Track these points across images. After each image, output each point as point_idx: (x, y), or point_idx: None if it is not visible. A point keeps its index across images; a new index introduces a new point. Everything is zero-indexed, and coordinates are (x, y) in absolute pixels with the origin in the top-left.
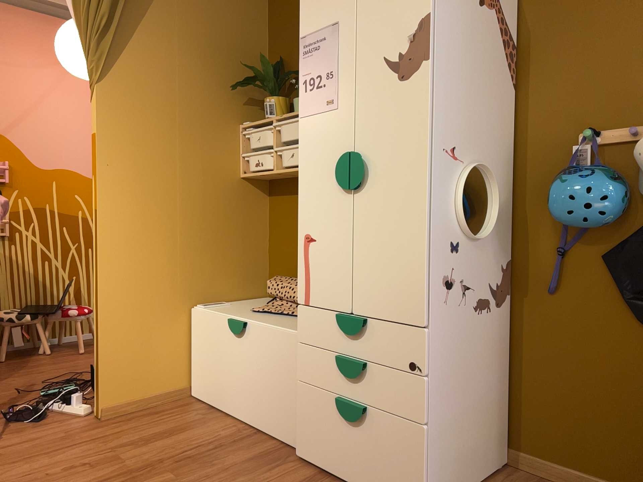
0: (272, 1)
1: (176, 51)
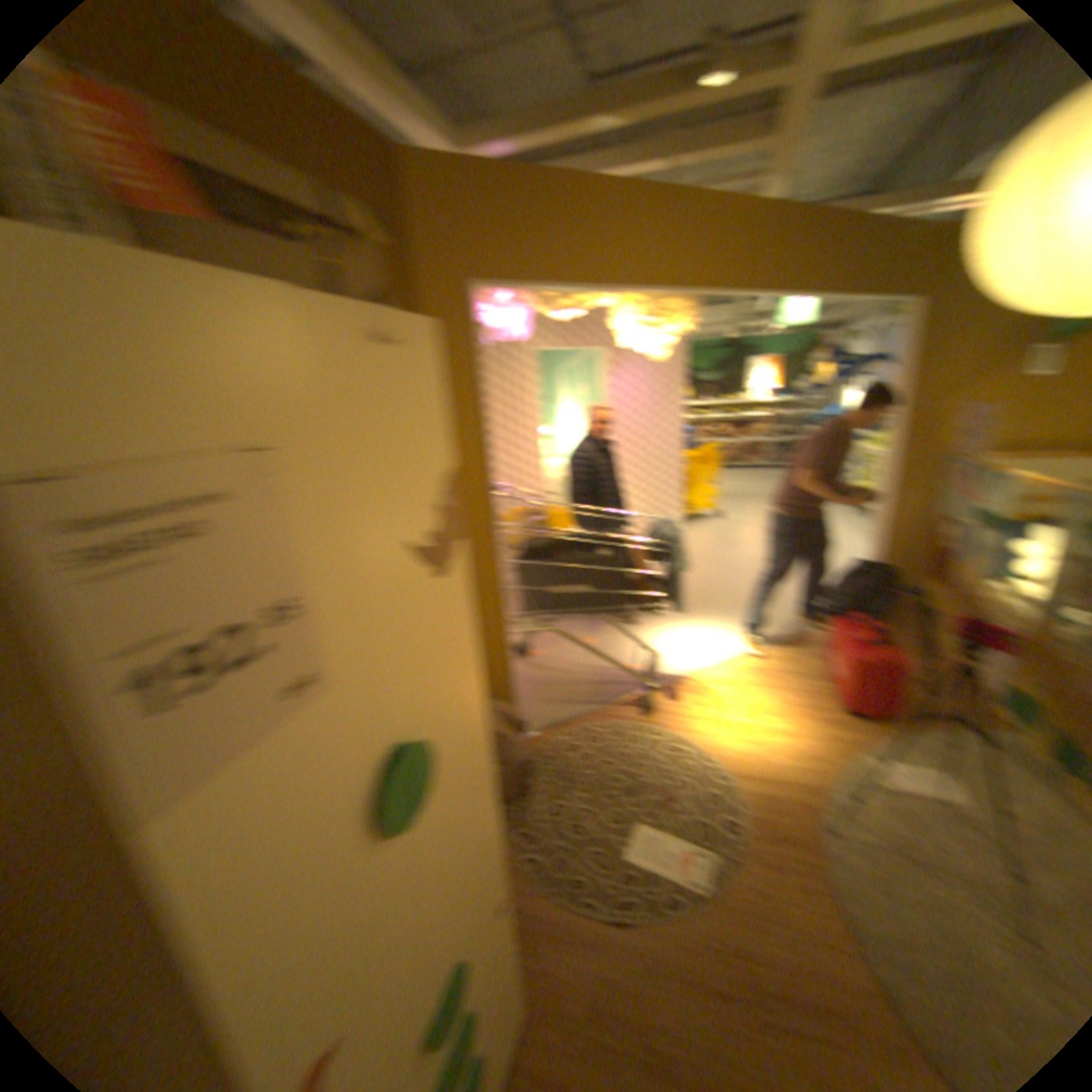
0: None
1: None
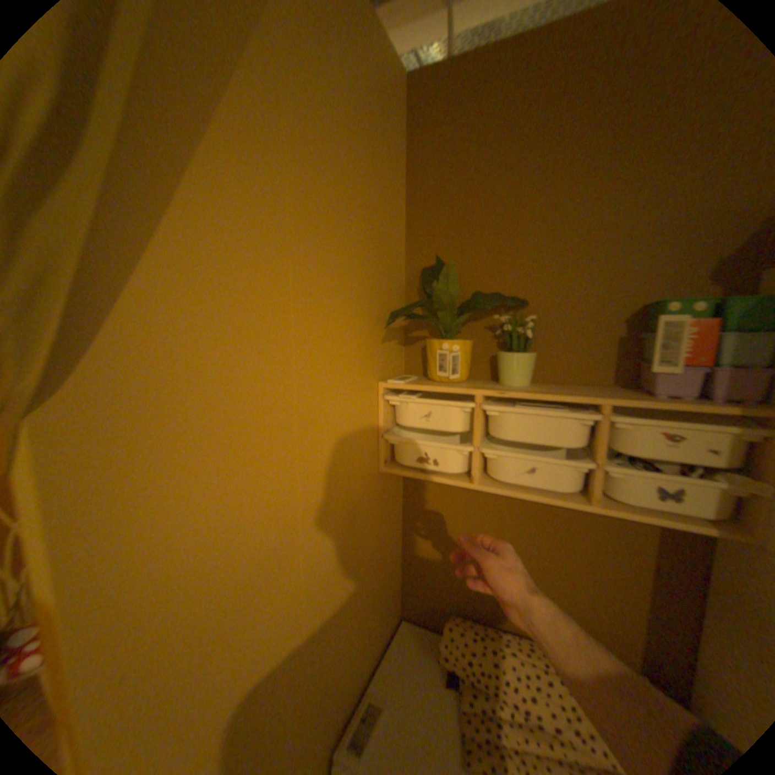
0: (416, 146)
1: (288, 246)
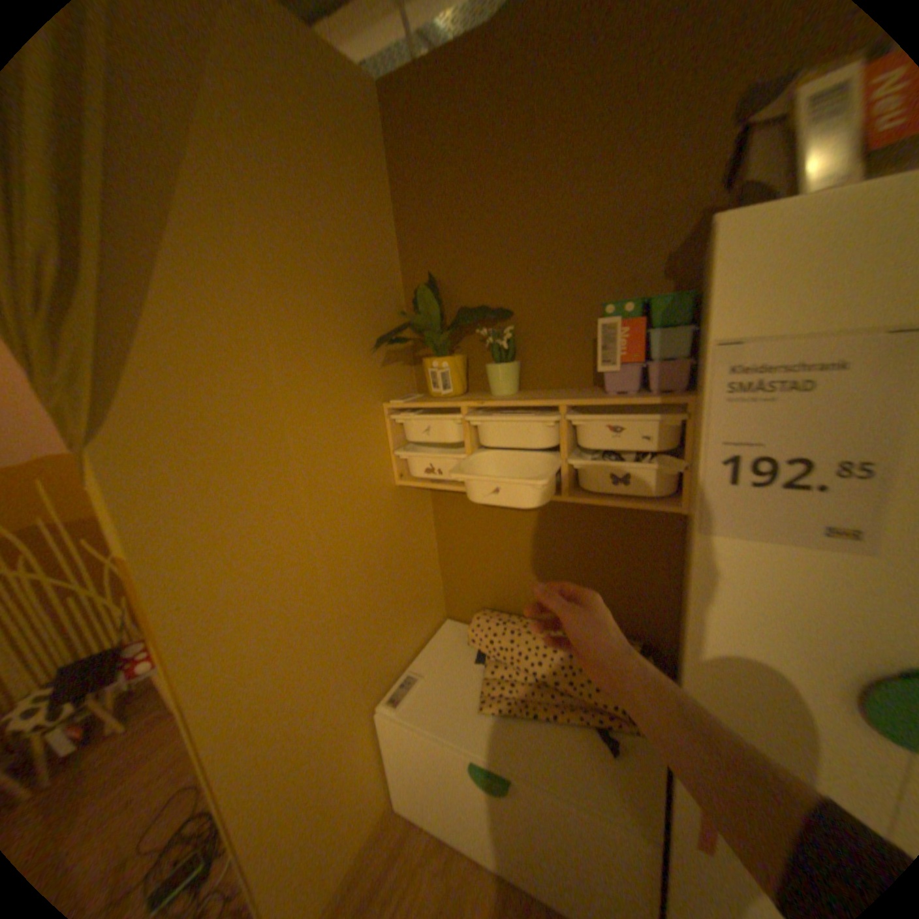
0: (395, 160)
1: (257, 300)
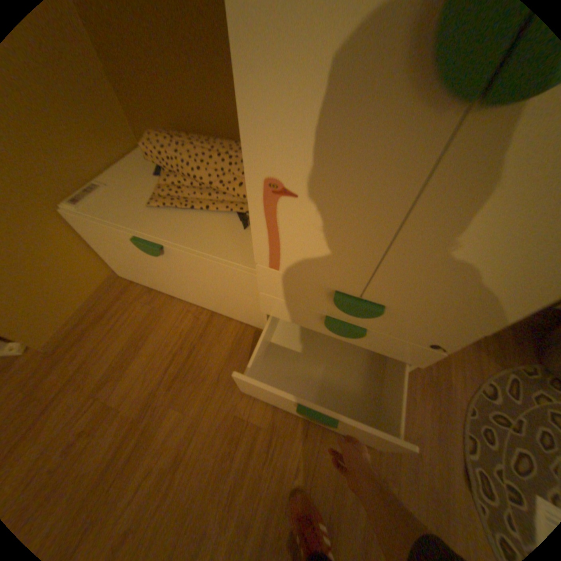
0: None
1: None
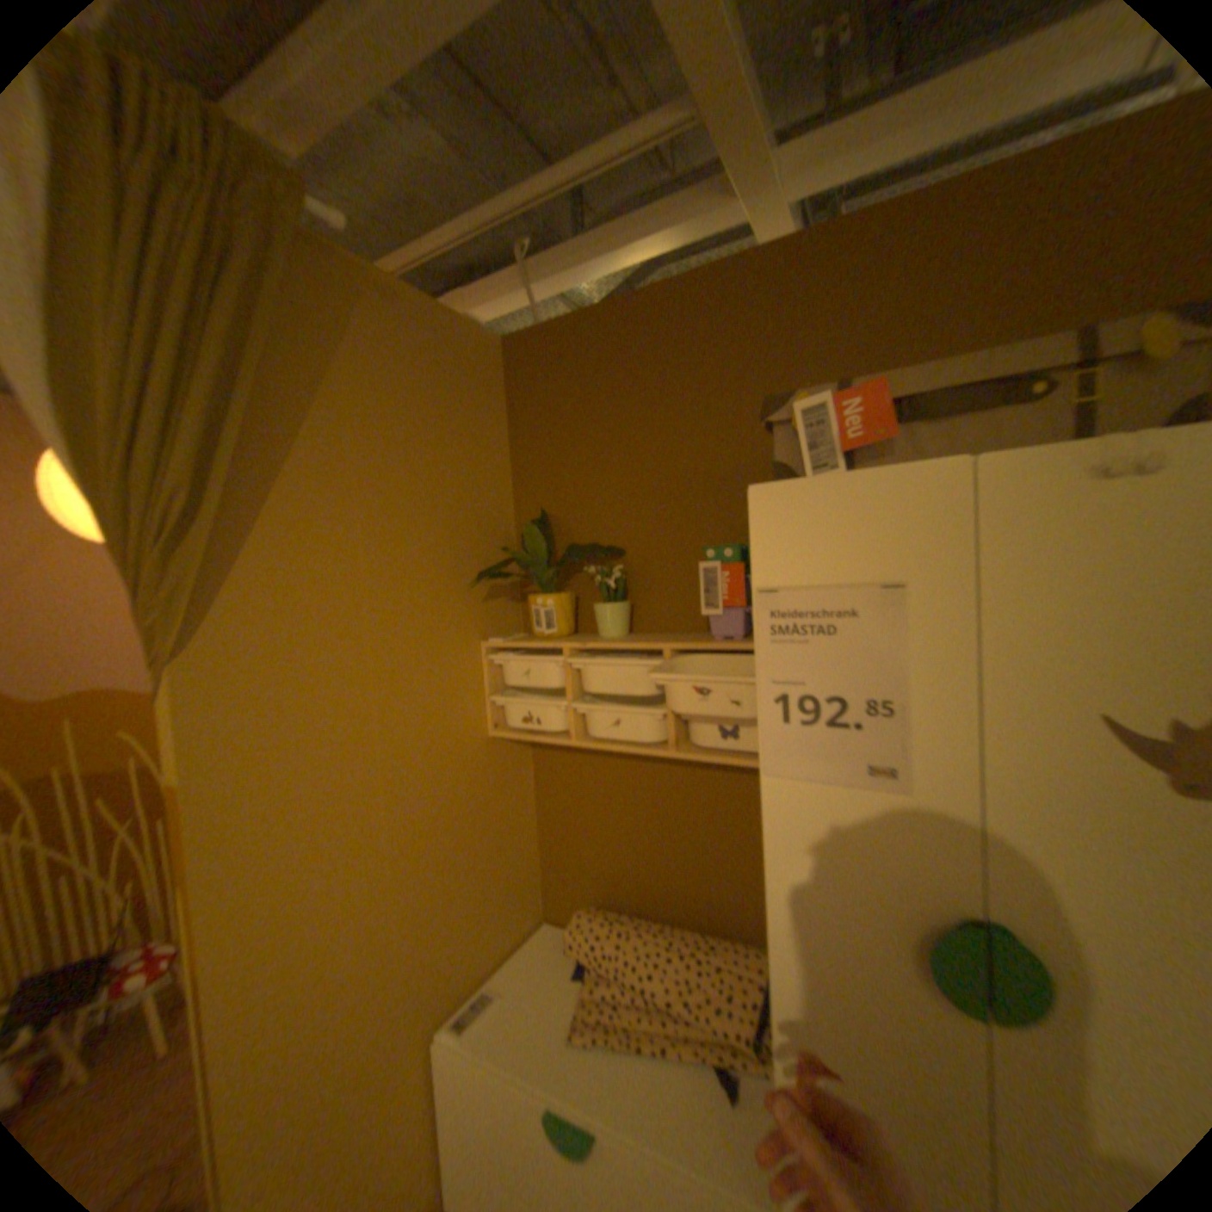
0: (515, 404)
1: (358, 531)
